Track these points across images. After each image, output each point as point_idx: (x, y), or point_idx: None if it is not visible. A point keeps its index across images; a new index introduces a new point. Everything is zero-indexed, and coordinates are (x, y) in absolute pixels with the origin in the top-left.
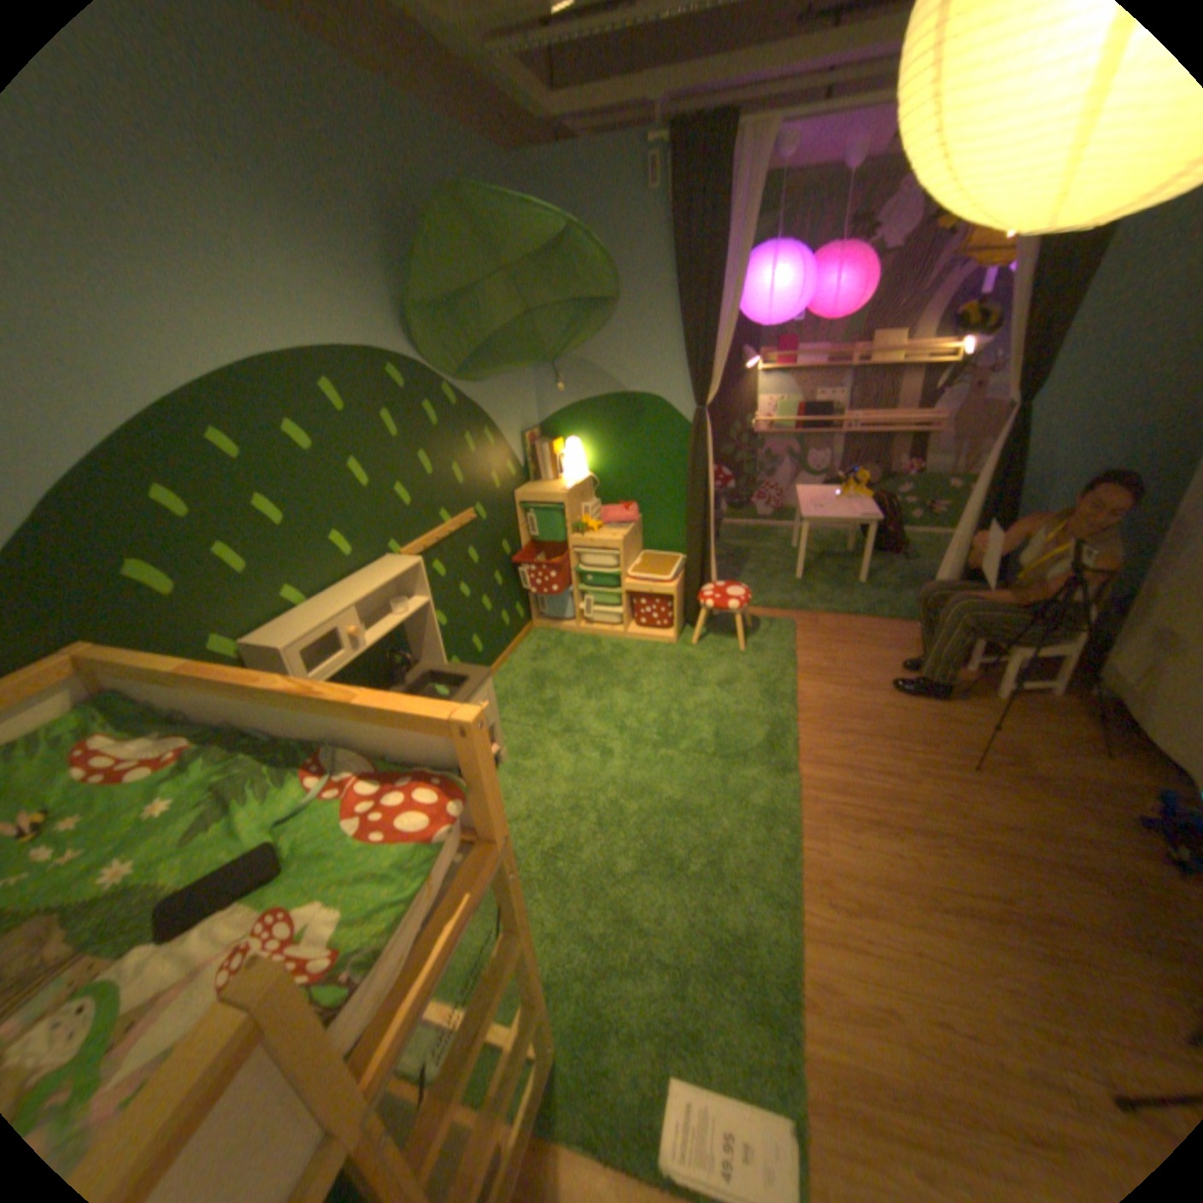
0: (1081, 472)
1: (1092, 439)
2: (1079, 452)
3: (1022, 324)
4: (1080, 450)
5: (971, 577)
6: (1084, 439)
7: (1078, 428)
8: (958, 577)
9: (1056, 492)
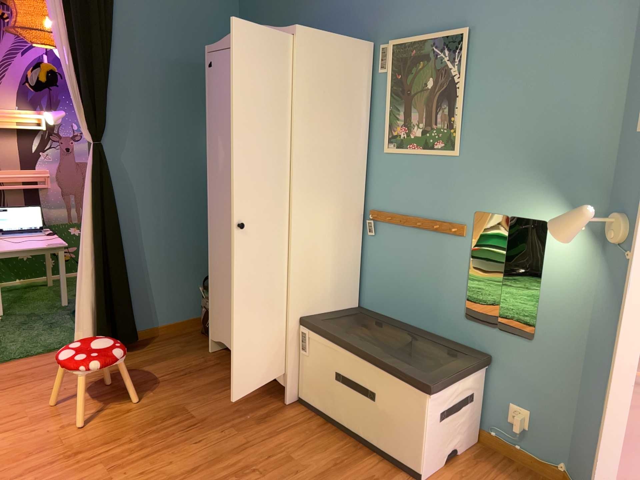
0: (150, 194)
1: (149, 170)
2: (145, 179)
3: (75, 80)
4: (144, 178)
5: (102, 286)
6: (144, 170)
7: (138, 162)
8: (93, 290)
9: (140, 210)
